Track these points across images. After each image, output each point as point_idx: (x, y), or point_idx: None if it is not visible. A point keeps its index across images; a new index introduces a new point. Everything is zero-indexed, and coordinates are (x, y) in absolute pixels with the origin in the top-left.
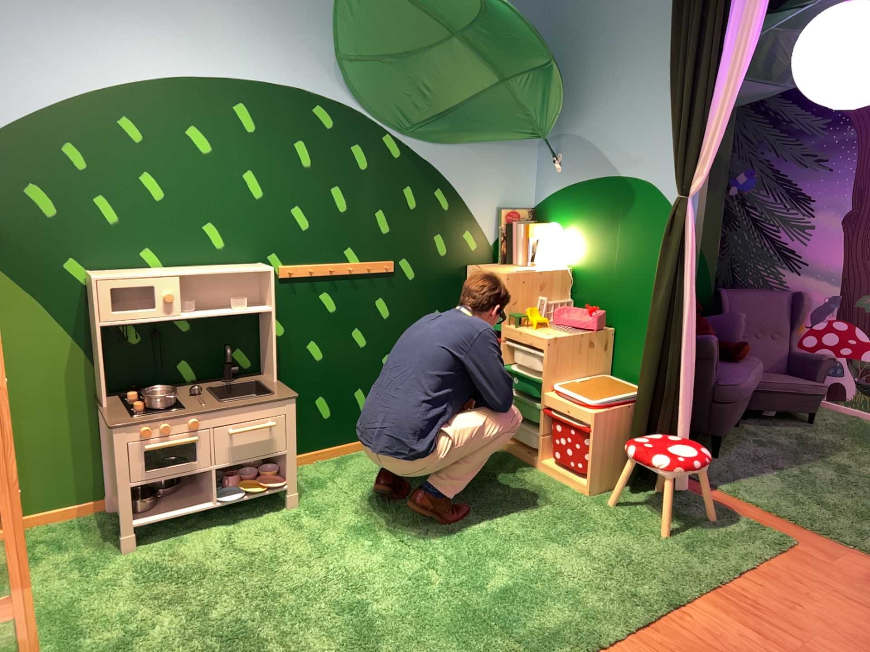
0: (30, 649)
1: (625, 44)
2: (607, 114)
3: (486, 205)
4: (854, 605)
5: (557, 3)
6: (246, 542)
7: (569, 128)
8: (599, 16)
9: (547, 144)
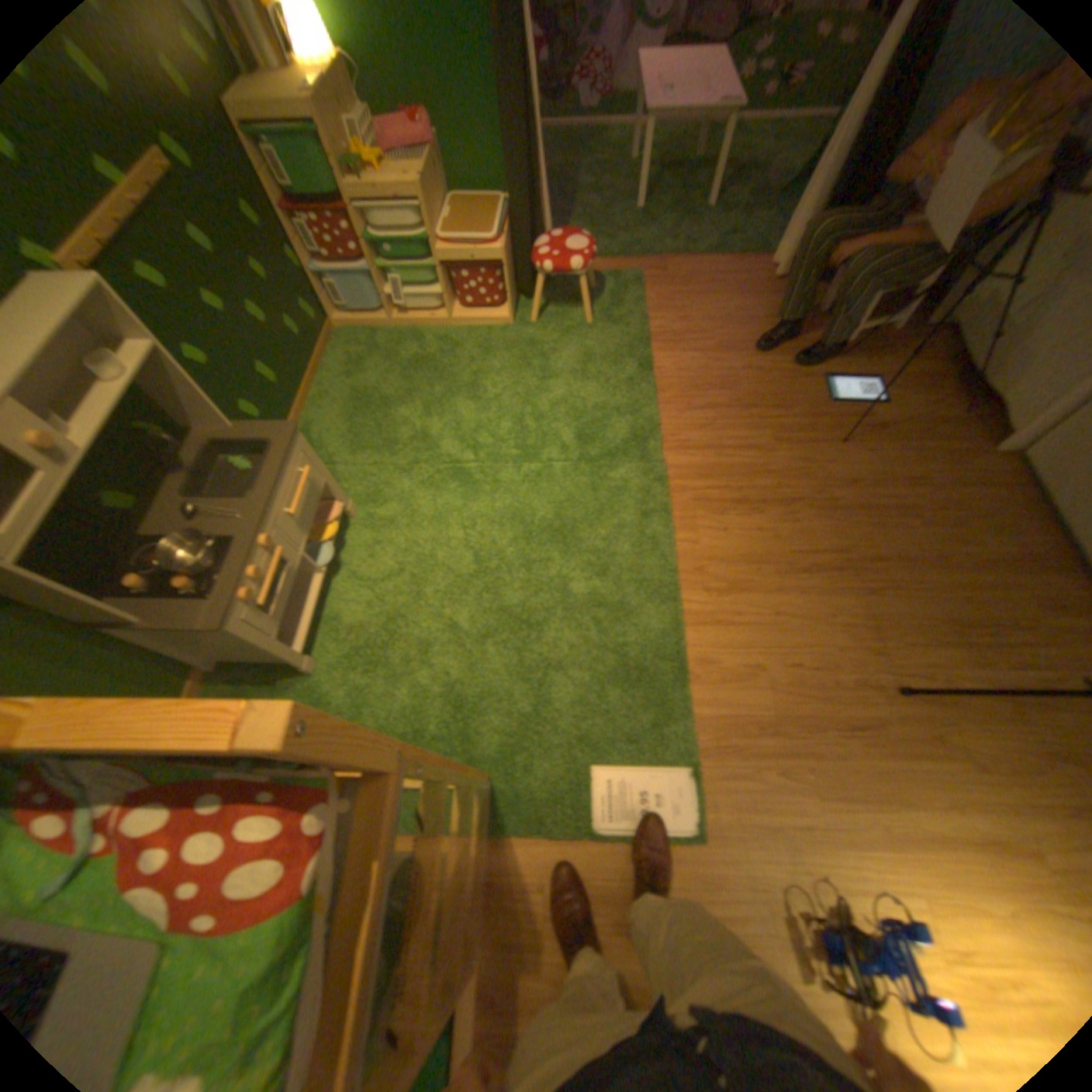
0: None
1: None
2: None
3: None
4: (701, 298)
5: None
6: (375, 568)
7: None
8: None
9: None
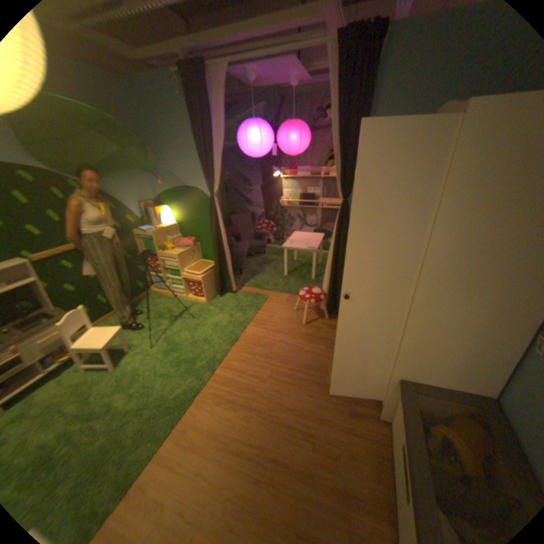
0: None
1: (174, 131)
2: (175, 161)
3: (133, 203)
4: (285, 310)
5: (138, 108)
6: (71, 381)
7: (160, 166)
8: (159, 117)
9: (153, 174)
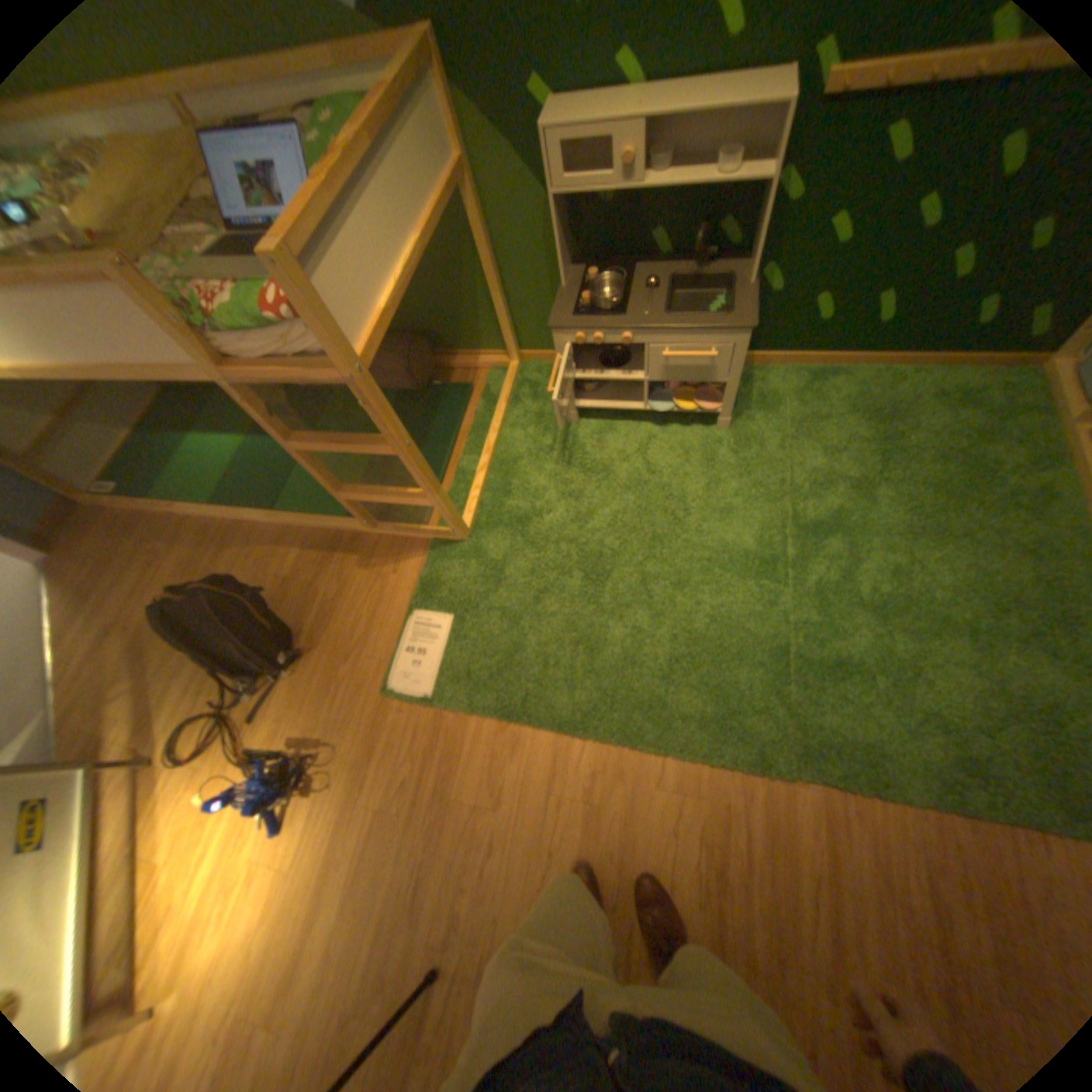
0: (475, 496)
1: None
2: None
3: None
4: None
5: None
6: (657, 455)
7: None
8: None
9: None
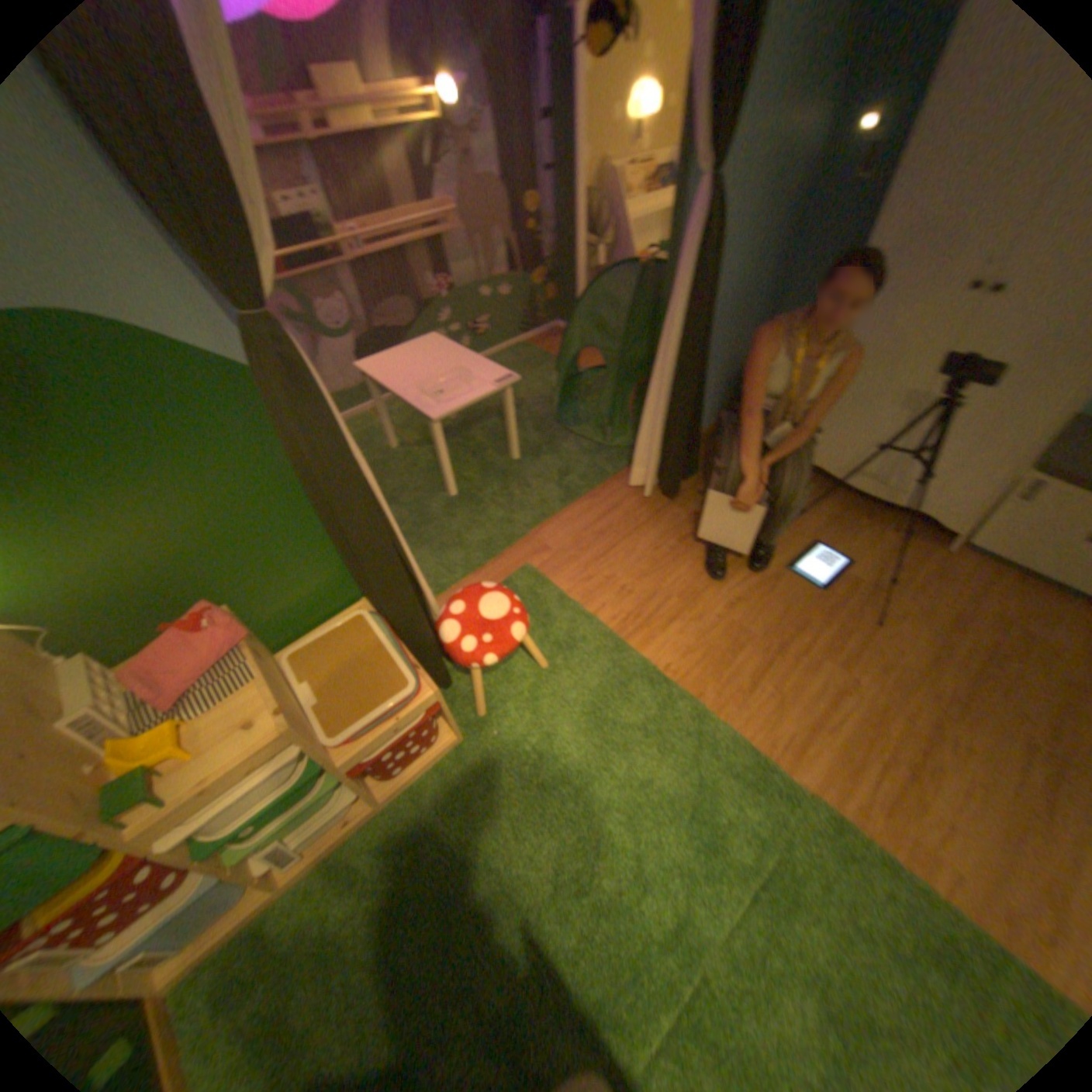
0: None
1: None
2: None
3: None
4: (608, 555)
5: None
6: None
7: None
8: None
9: None
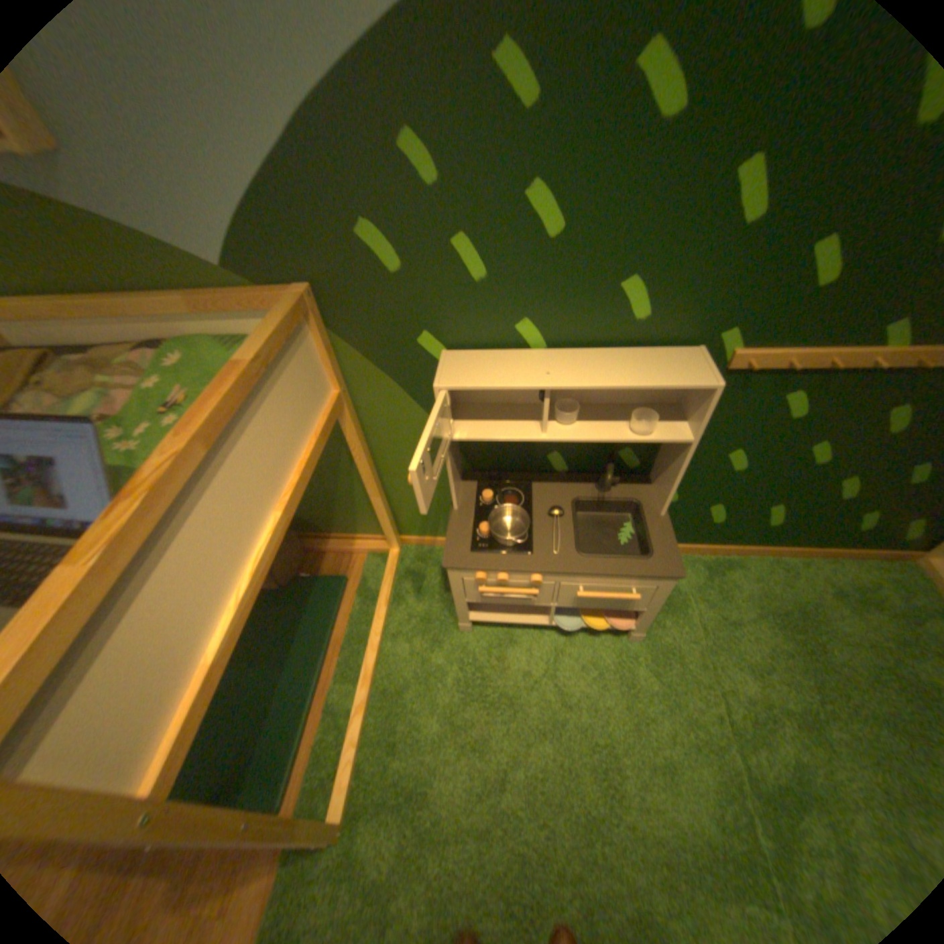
0: (349, 759)
1: None
2: None
3: None
4: None
5: None
6: (571, 678)
7: None
8: None
9: None
